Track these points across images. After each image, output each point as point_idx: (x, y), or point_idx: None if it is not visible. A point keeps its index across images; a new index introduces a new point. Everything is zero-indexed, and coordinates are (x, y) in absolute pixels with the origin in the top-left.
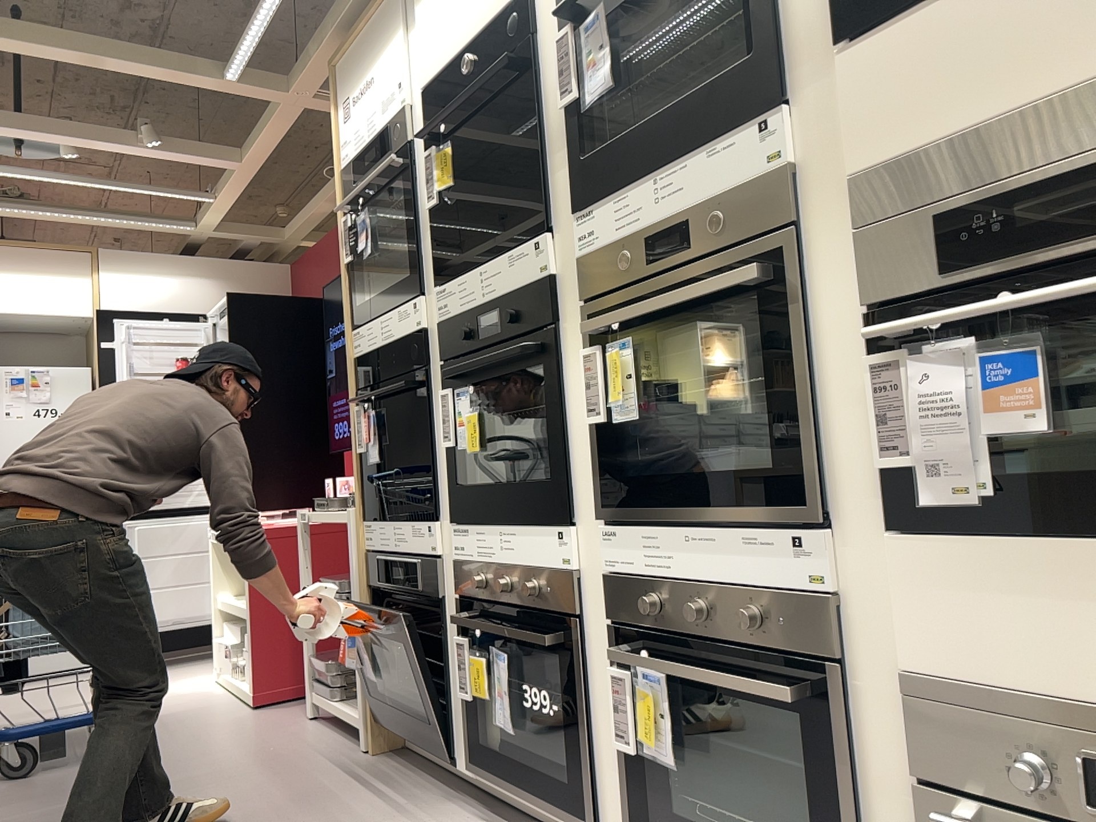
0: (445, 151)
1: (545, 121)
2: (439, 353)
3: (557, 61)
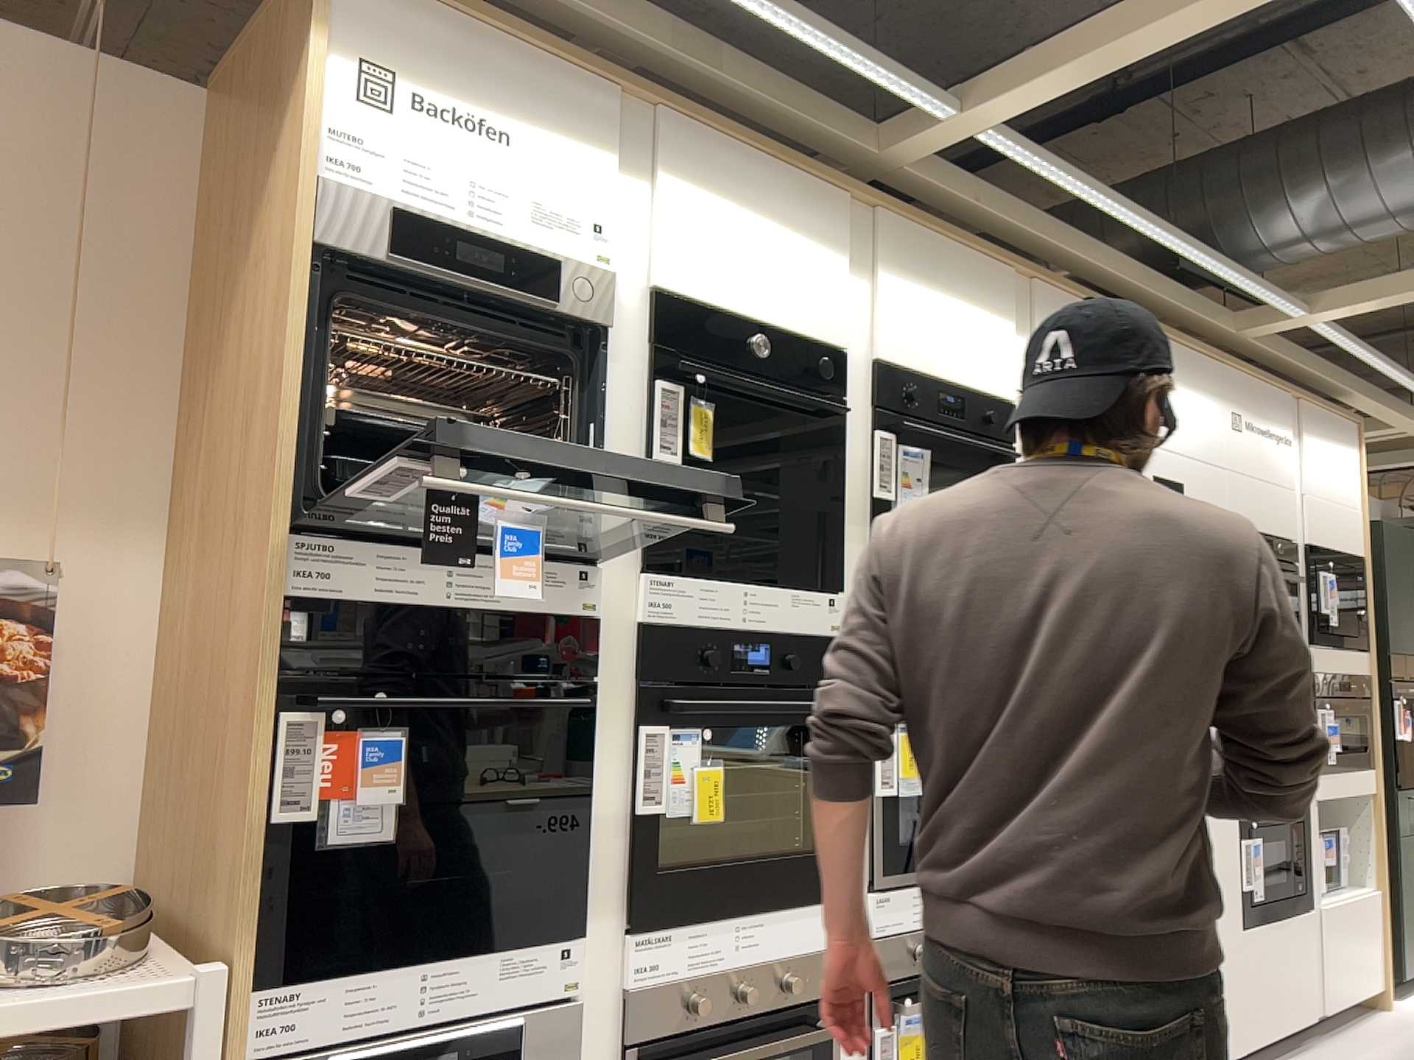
0: (710, 416)
1: (838, 488)
2: (630, 661)
3: (867, 453)
